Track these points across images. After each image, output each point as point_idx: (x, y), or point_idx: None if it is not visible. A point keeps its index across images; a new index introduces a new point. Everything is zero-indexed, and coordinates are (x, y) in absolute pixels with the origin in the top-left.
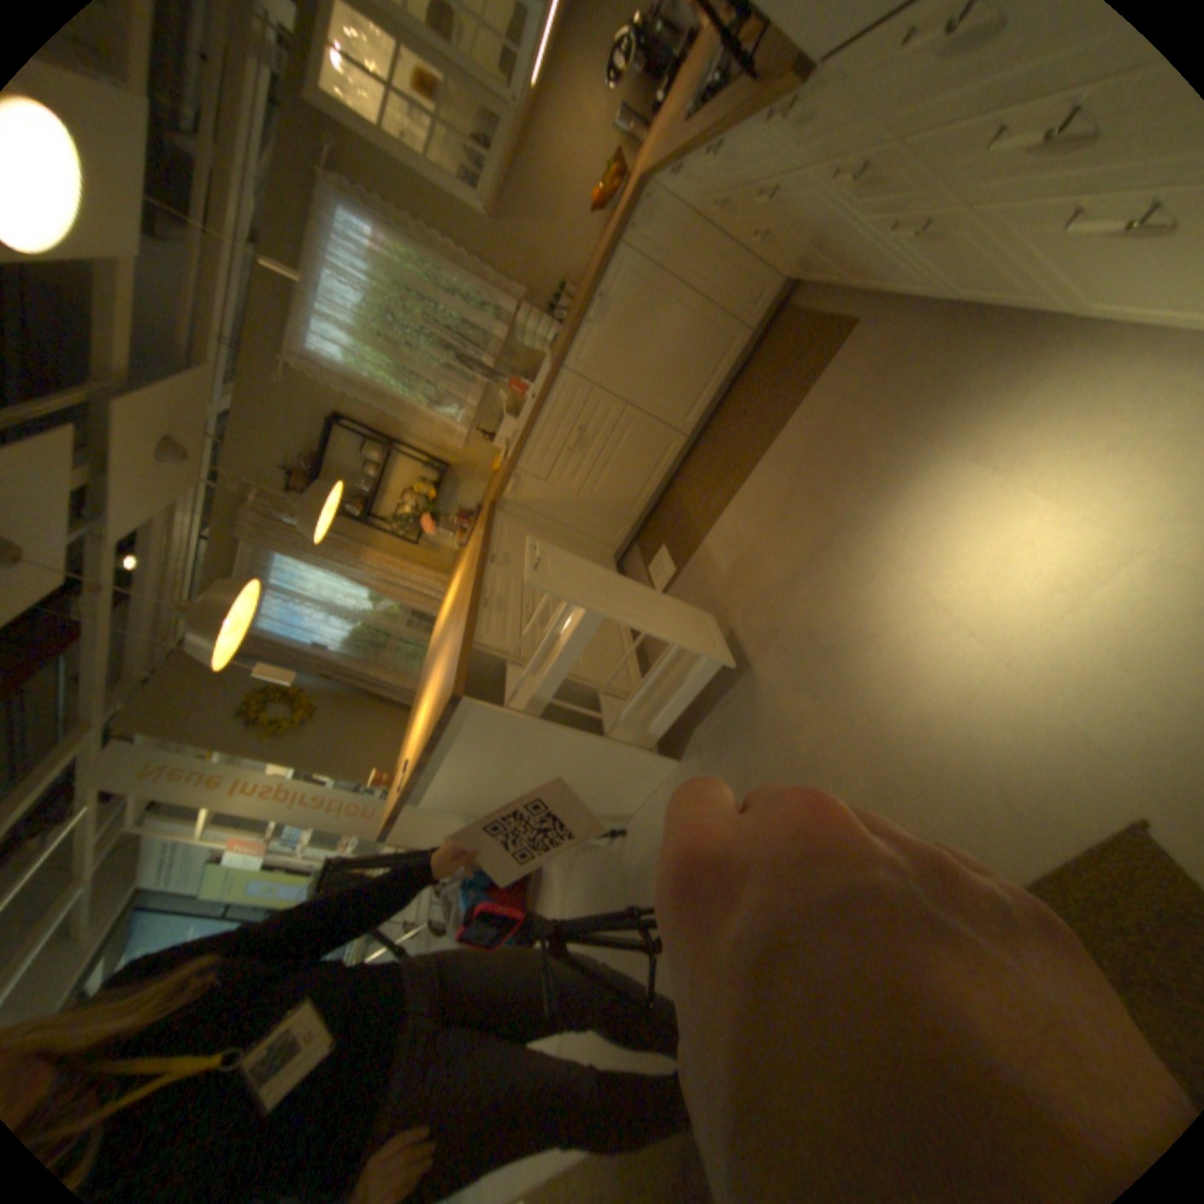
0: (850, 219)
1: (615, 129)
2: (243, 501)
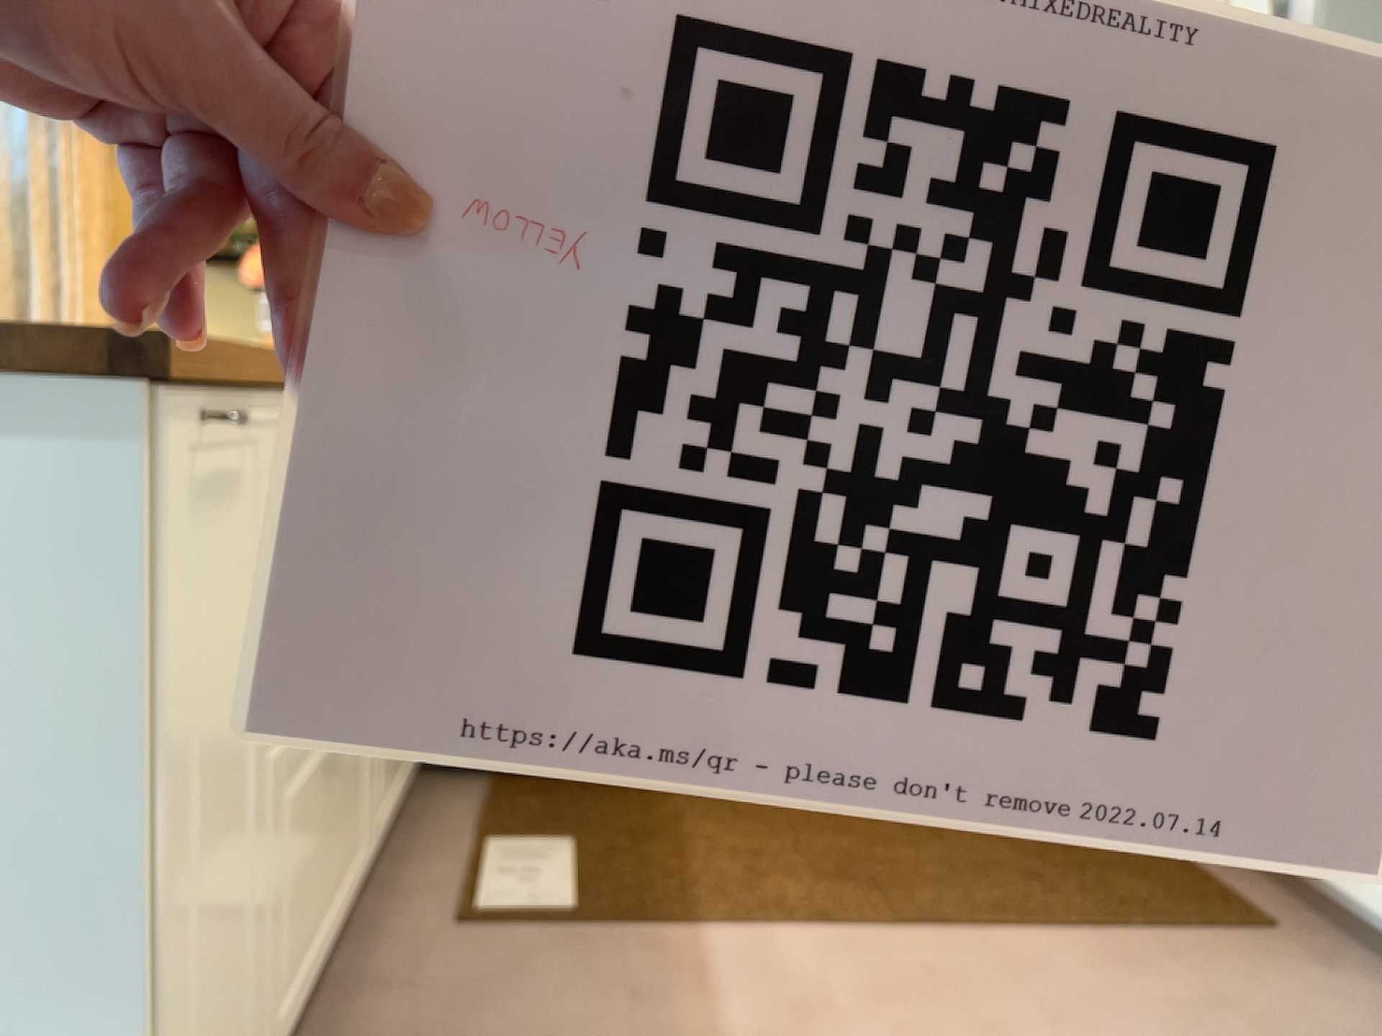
0: None
1: None
2: None
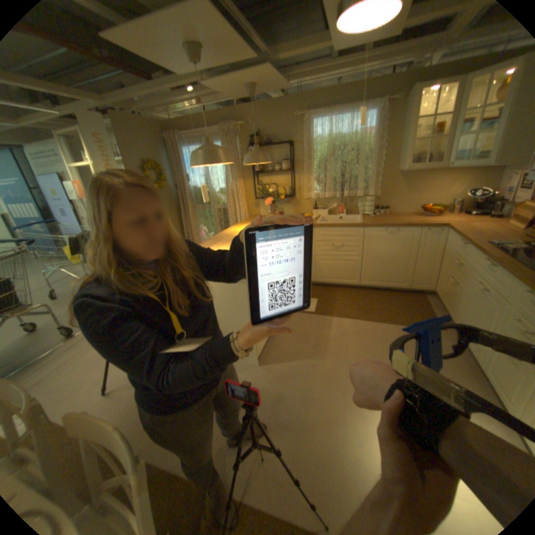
0: (491, 323)
1: (450, 200)
2: (233, 119)
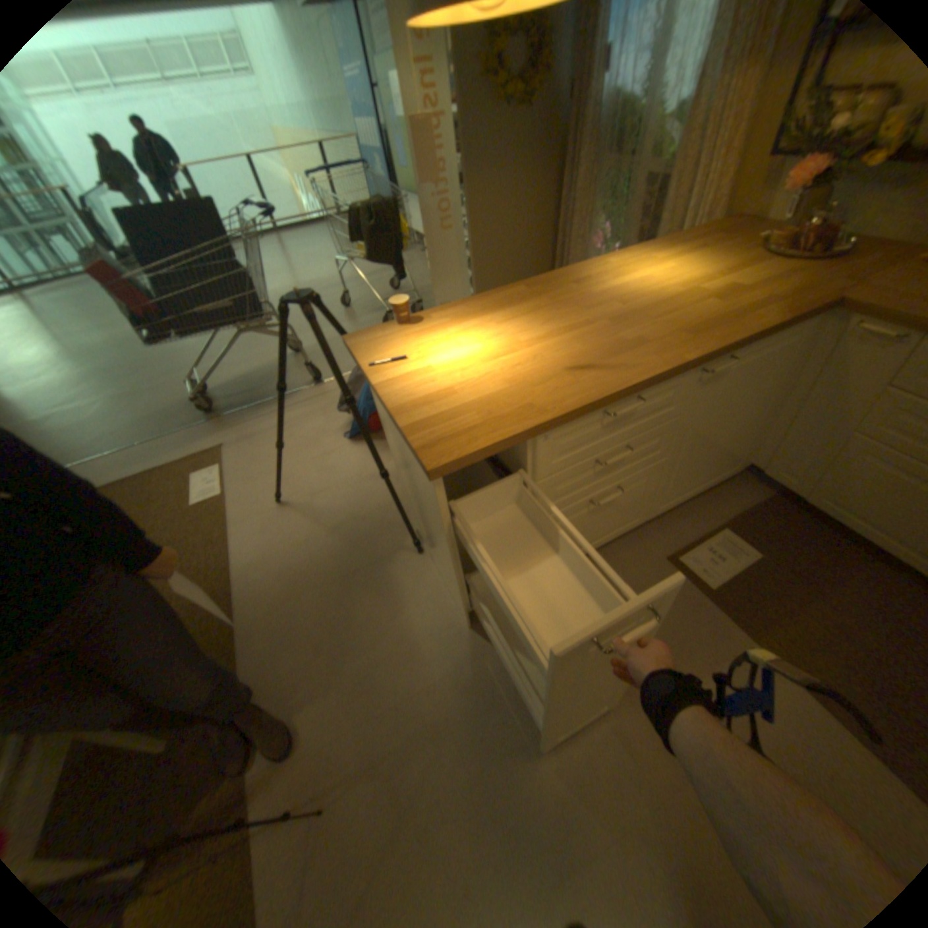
0: None
1: None
2: None
